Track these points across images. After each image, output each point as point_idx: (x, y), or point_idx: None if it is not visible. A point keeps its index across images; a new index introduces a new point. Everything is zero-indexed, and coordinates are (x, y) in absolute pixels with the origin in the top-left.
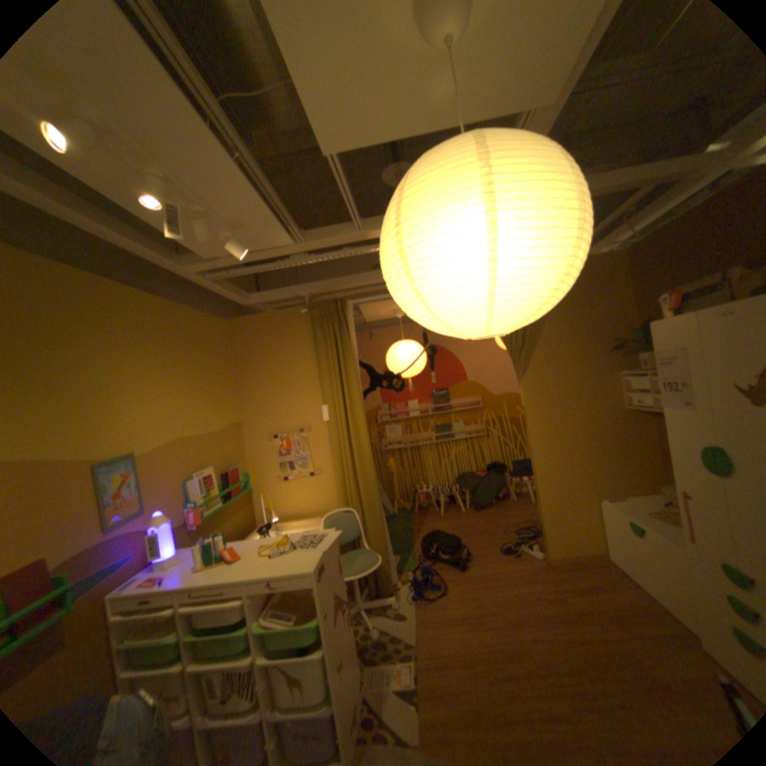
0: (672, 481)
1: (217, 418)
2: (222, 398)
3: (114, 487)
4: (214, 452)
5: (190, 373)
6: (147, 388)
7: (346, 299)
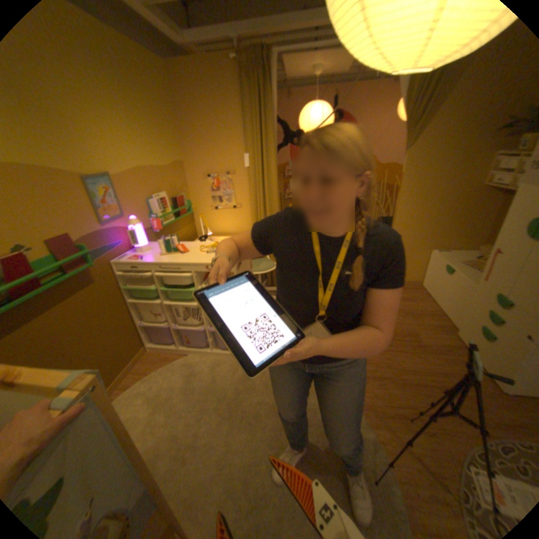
0: (490, 243)
1: (165, 154)
2: (167, 138)
3: (100, 195)
4: (166, 181)
5: (139, 110)
6: (107, 118)
7: (272, 45)
